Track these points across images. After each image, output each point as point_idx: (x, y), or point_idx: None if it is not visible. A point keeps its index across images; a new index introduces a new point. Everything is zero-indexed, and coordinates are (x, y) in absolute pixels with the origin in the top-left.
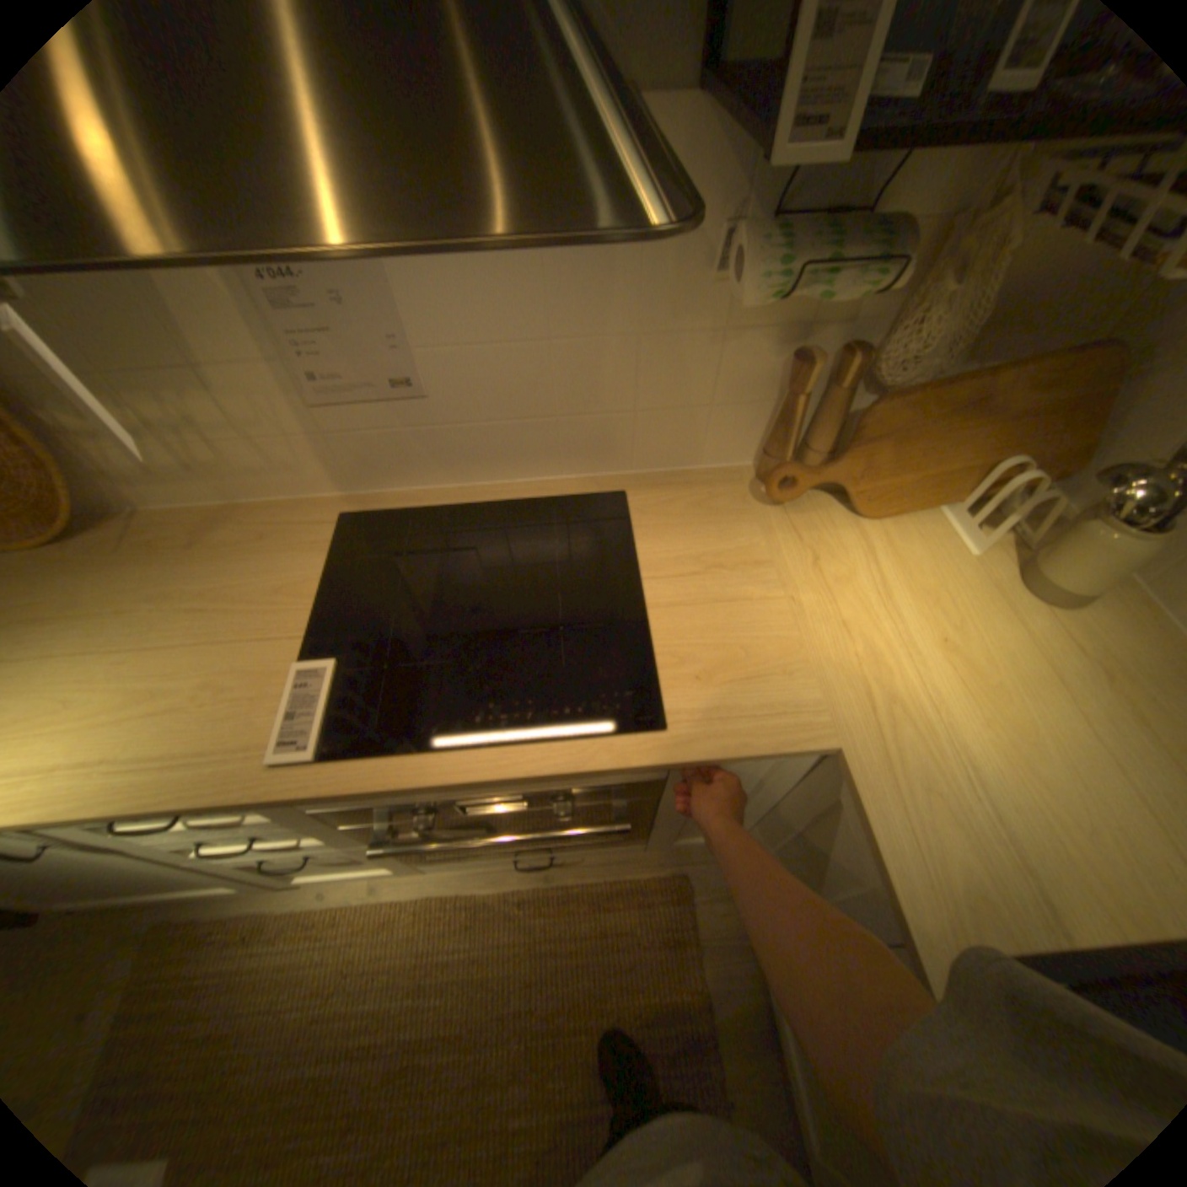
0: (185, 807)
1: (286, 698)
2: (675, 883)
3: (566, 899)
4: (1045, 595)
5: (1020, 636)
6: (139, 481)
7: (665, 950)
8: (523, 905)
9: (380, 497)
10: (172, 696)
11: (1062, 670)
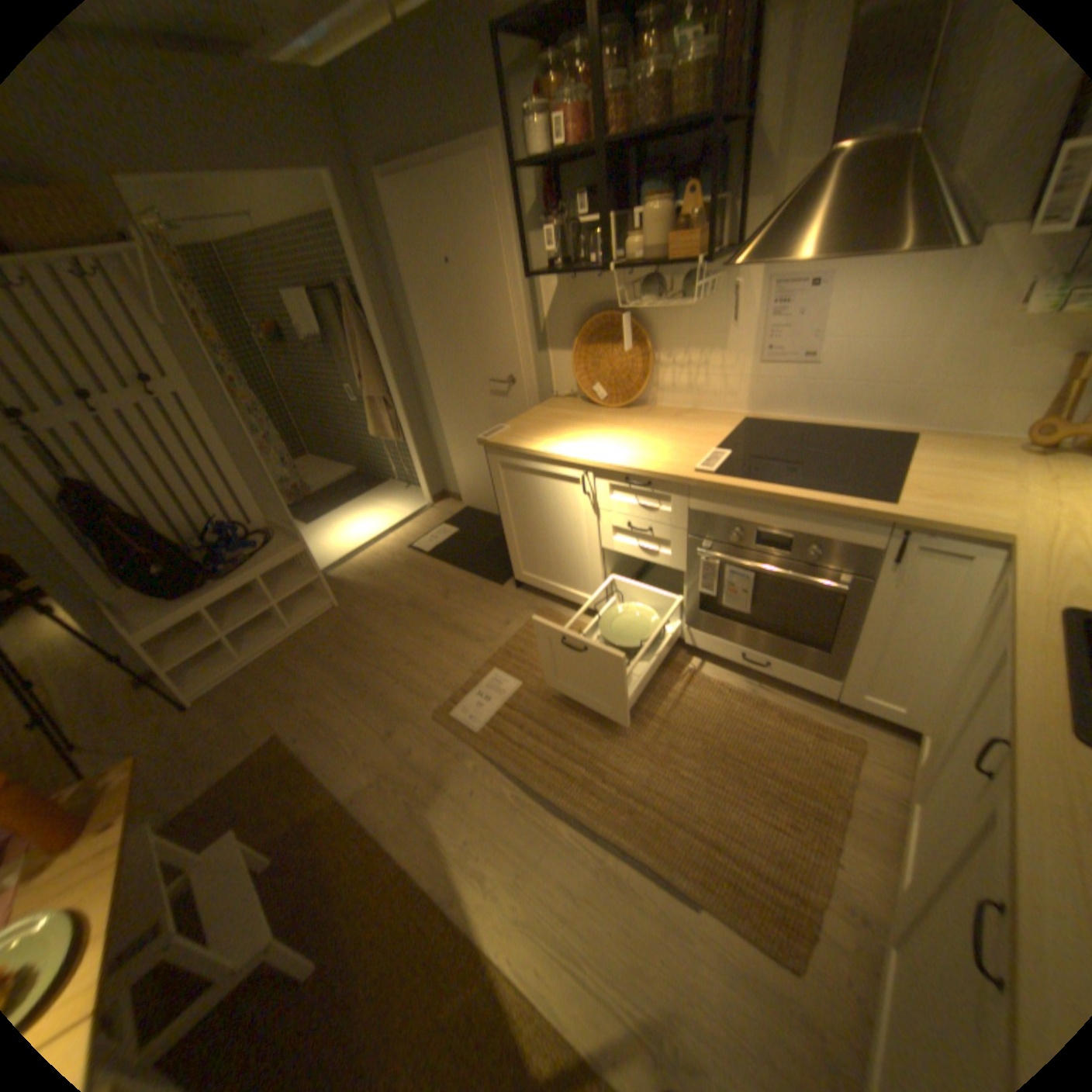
0: (660, 472)
1: (706, 456)
2: (854, 741)
3: (763, 704)
4: None
5: None
6: (666, 390)
7: (827, 765)
8: (733, 692)
9: (765, 417)
10: (661, 448)
11: None
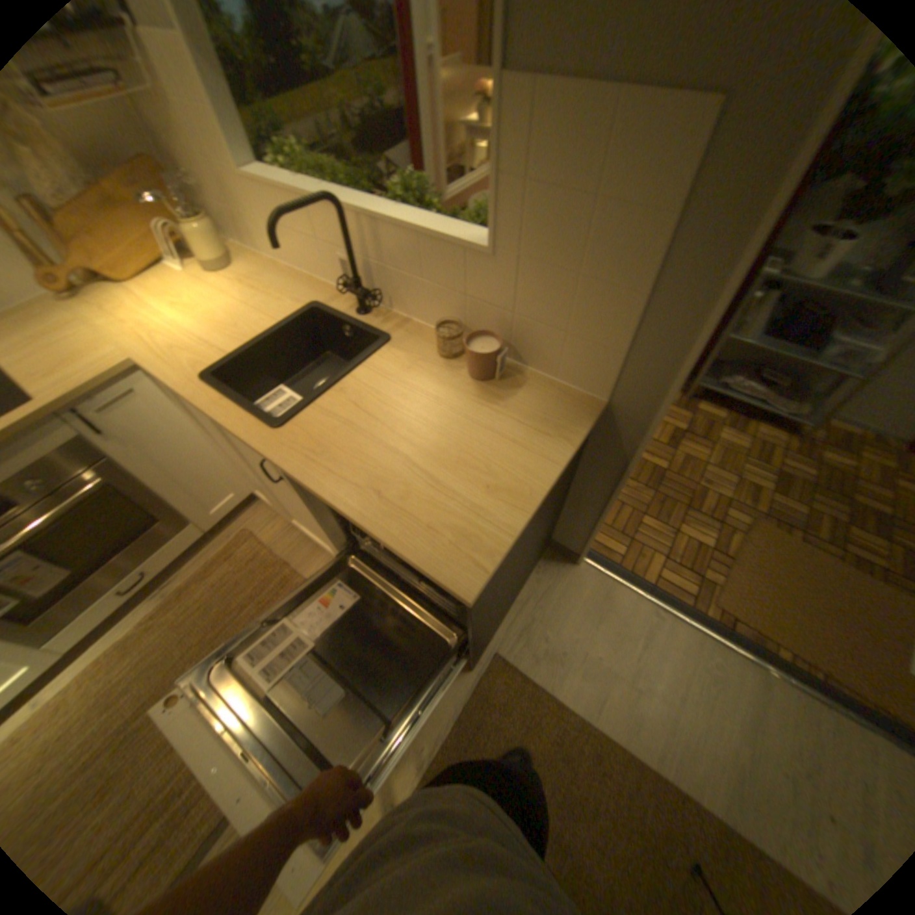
0: None
1: None
2: (237, 538)
3: (176, 594)
4: (206, 270)
5: (202, 288)
6: None
7: (246, 564)
8: (150, 618)
9: None
10: None
11: (220, 290)
